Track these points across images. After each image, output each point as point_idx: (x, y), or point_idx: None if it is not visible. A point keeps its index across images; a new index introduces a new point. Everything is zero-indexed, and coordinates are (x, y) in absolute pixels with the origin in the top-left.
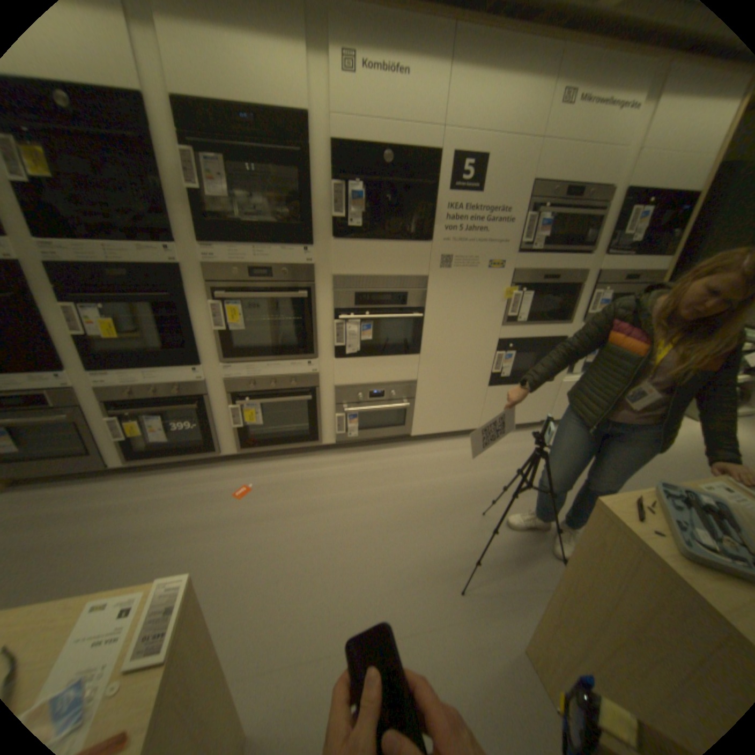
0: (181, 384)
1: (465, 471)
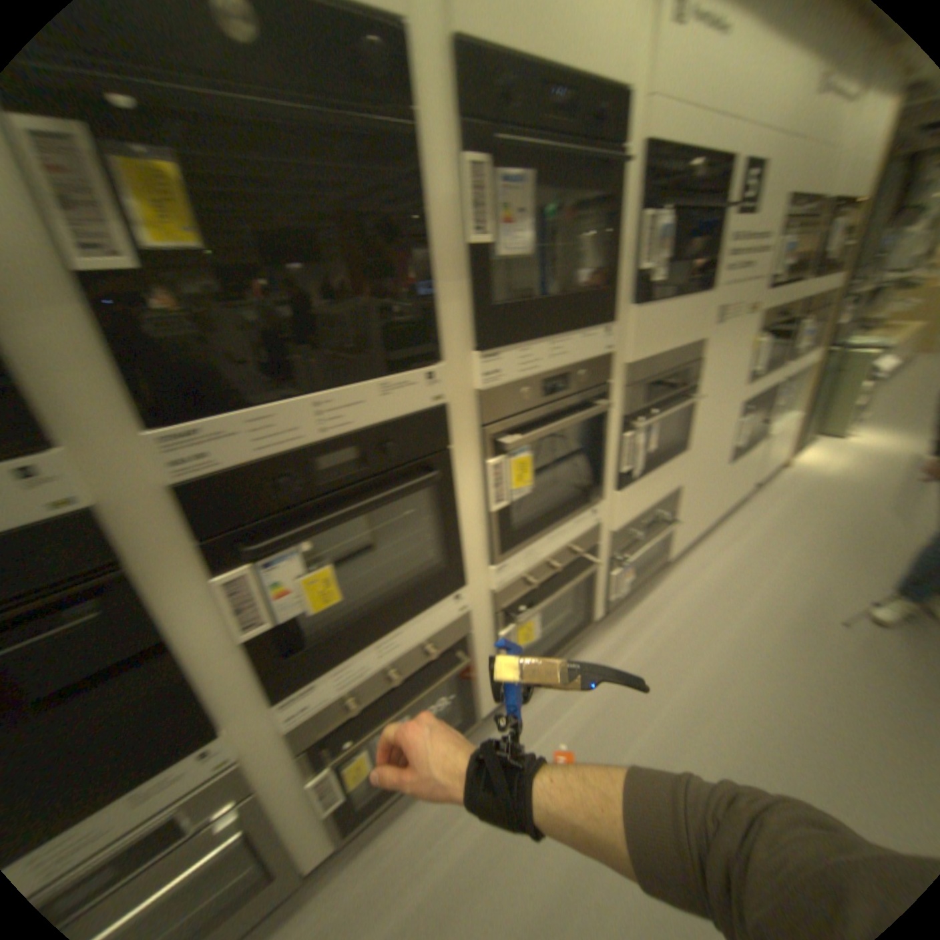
0: (438, 631)
1: (755, 579)
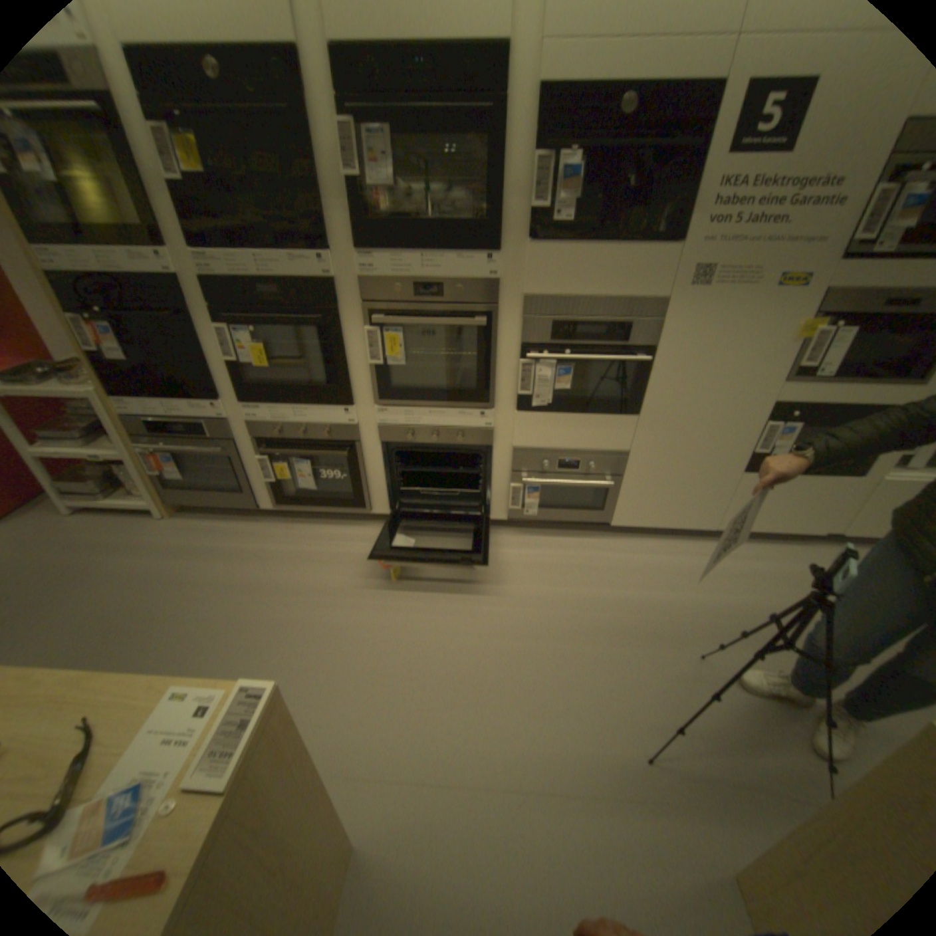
0: (332, 426)
1: (686, 588)
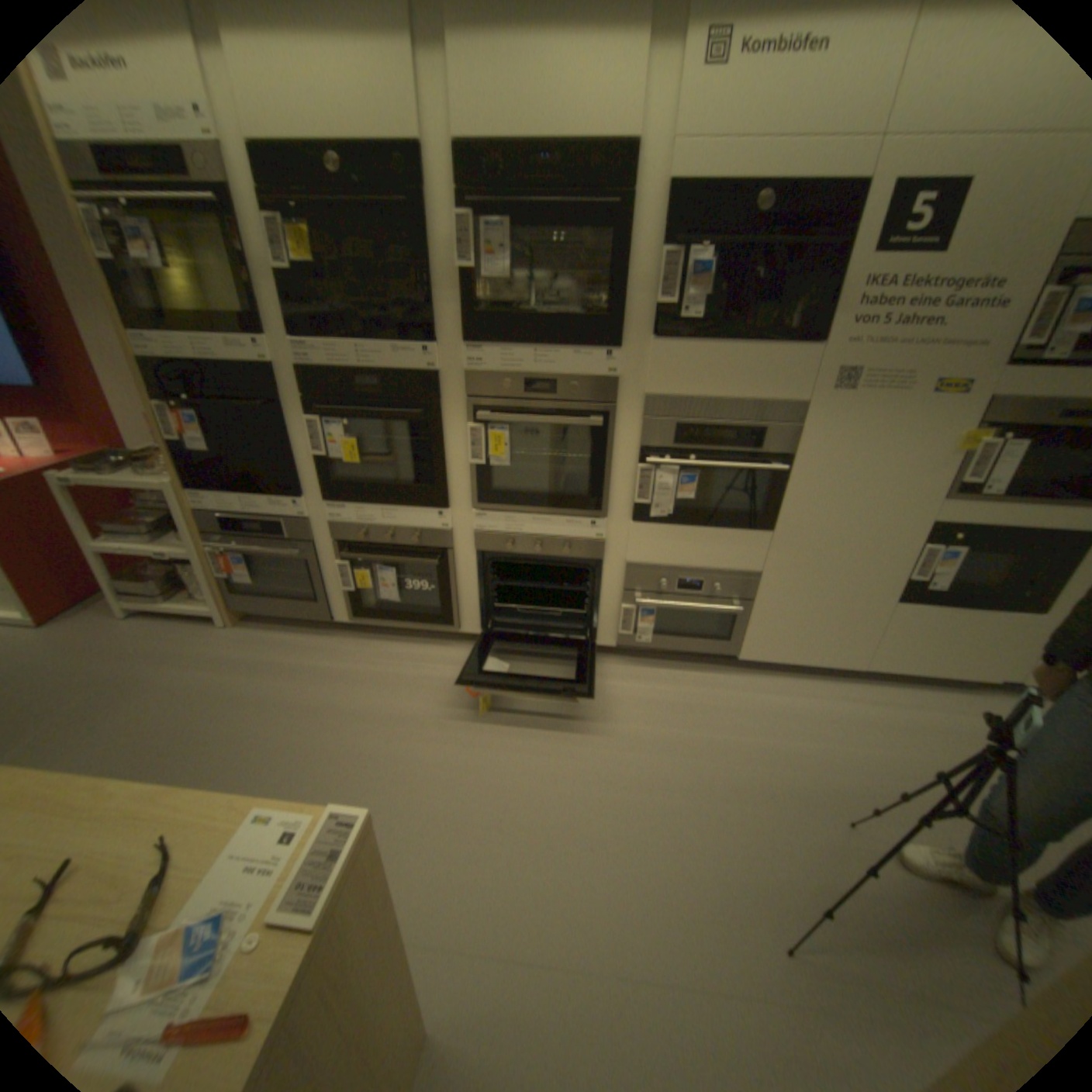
0: (424, 531)
1: (830, 739)
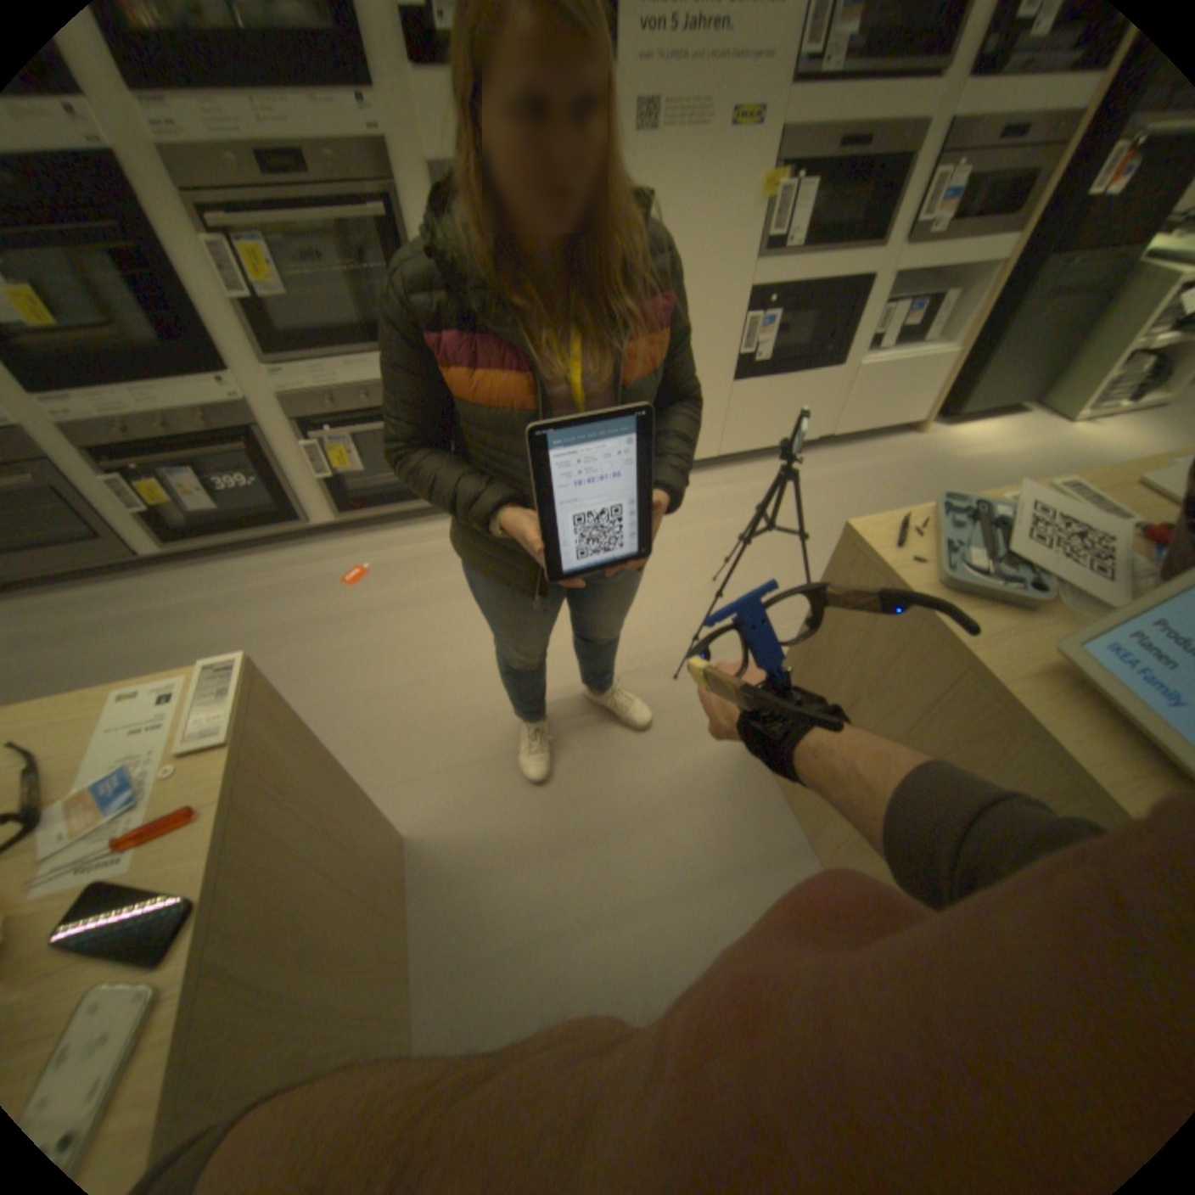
0: (206, 408)
1: (694, 522)
